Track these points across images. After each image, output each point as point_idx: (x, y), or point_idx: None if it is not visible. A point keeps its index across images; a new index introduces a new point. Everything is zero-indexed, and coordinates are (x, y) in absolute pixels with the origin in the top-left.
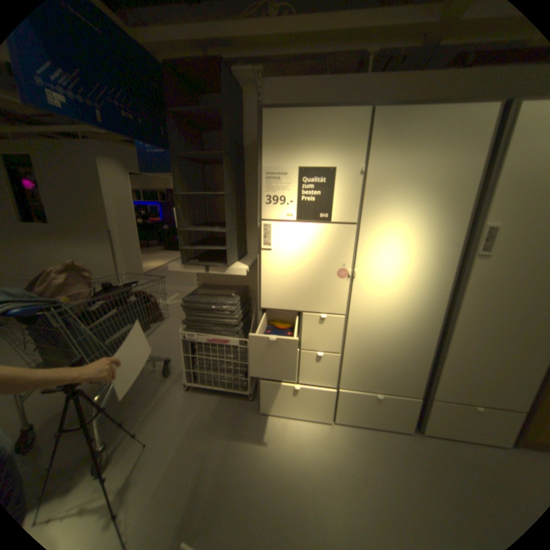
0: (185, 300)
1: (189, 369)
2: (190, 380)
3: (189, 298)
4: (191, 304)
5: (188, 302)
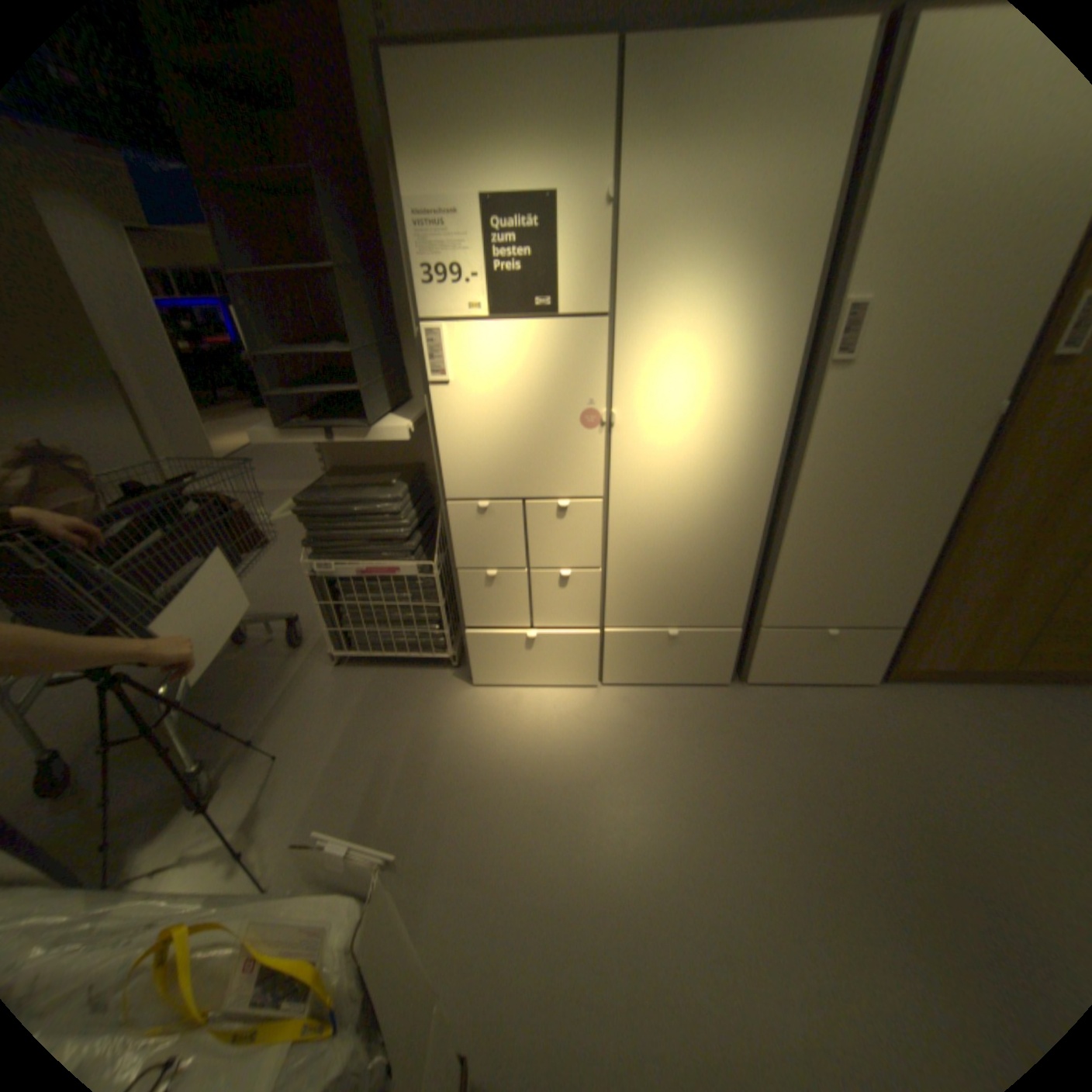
0: (300, 501)
1: (335, 628)
2: (341, 645)
3: (306, 496)
4: (314, 507)
5: (307, 504)
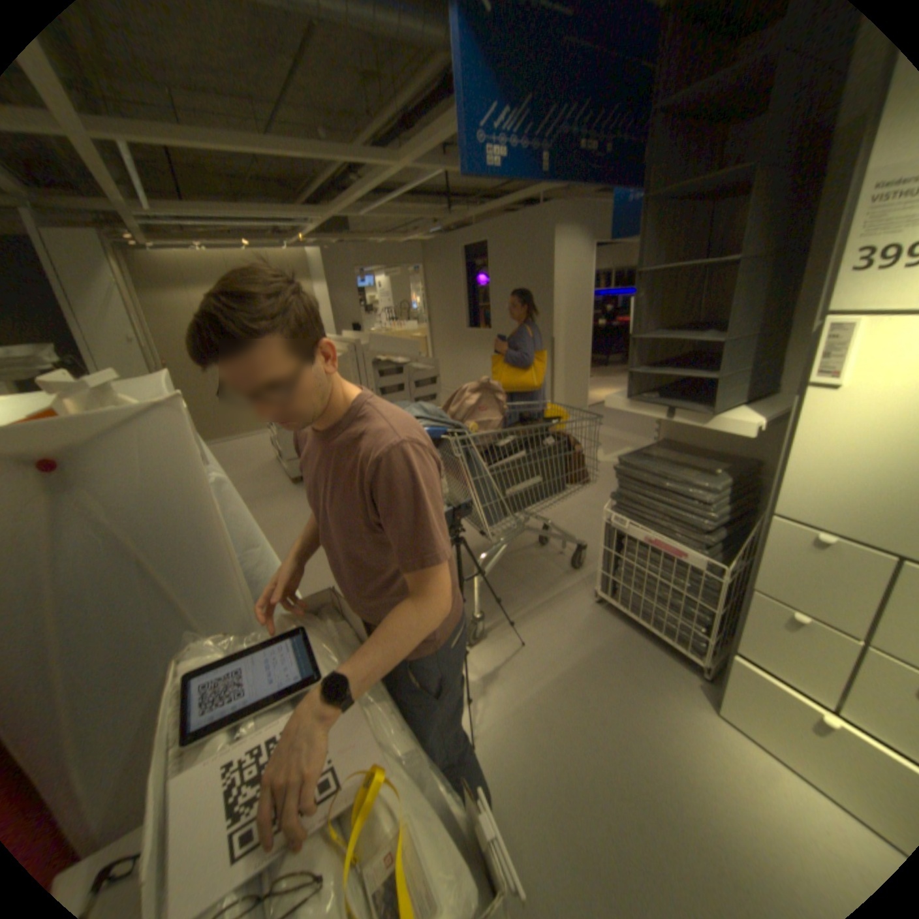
0: (623, 461)
1: (609, 574)
2: (608, 590)
3: (630, 458)
4: (633, 470)
5: (628, 465)
